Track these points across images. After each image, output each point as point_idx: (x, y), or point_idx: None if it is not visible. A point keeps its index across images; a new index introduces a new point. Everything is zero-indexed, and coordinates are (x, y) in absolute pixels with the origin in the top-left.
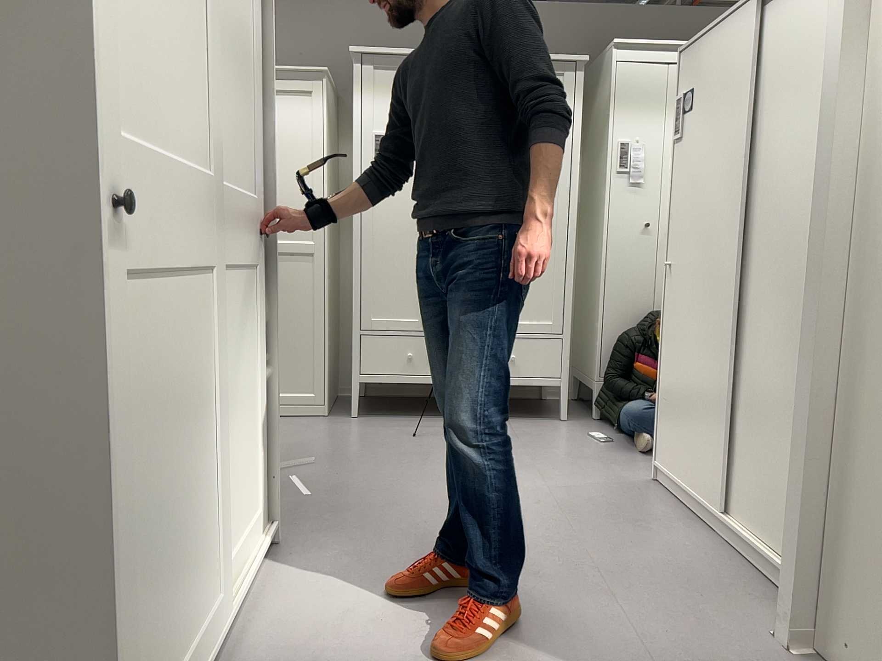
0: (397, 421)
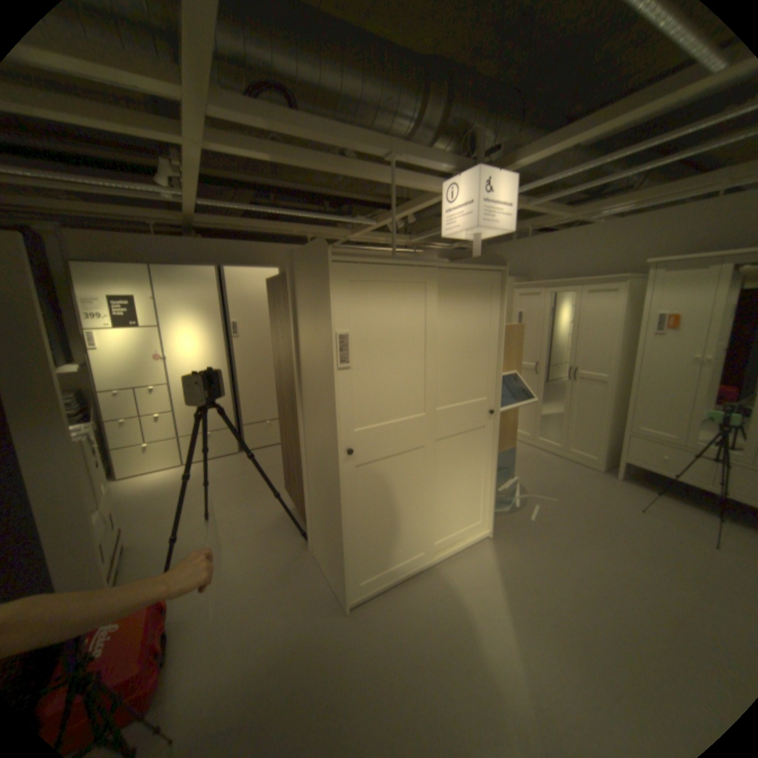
0: (648, 496)
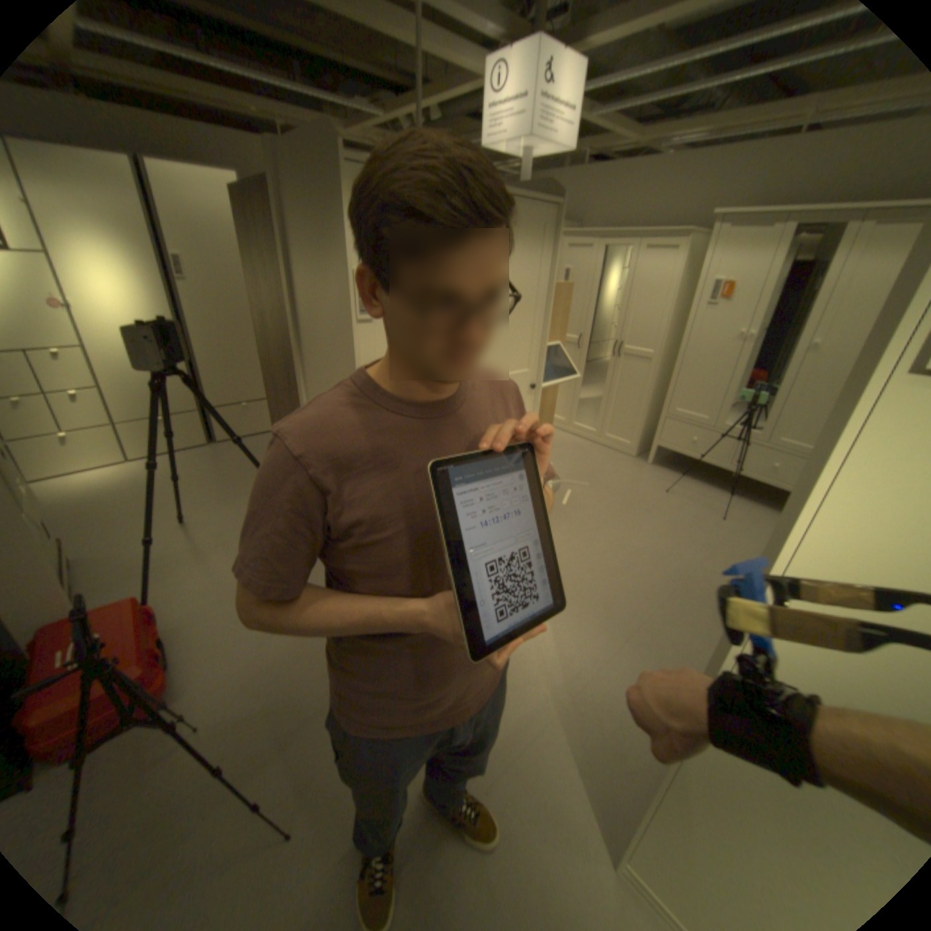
0: (673, 477)
